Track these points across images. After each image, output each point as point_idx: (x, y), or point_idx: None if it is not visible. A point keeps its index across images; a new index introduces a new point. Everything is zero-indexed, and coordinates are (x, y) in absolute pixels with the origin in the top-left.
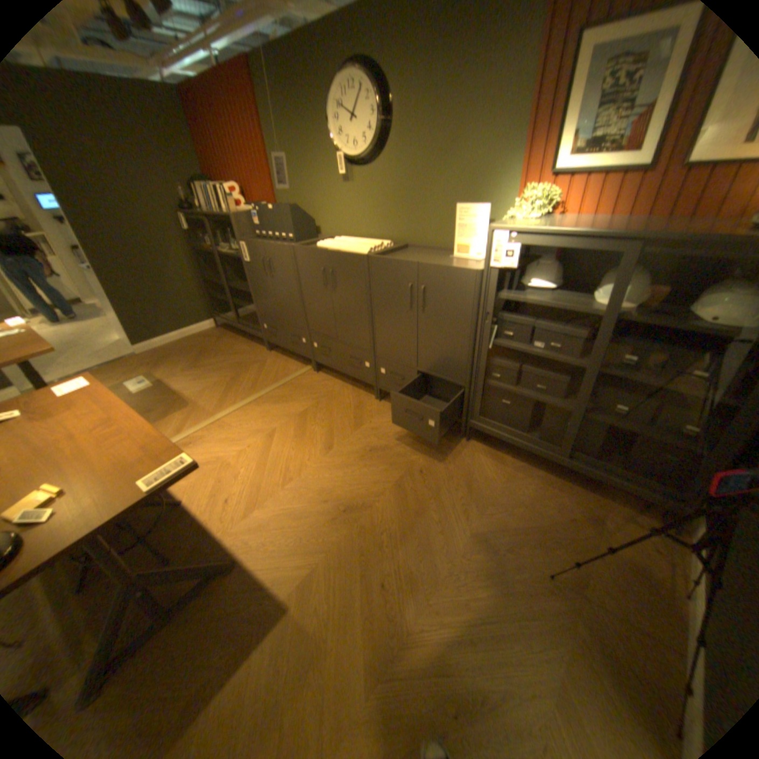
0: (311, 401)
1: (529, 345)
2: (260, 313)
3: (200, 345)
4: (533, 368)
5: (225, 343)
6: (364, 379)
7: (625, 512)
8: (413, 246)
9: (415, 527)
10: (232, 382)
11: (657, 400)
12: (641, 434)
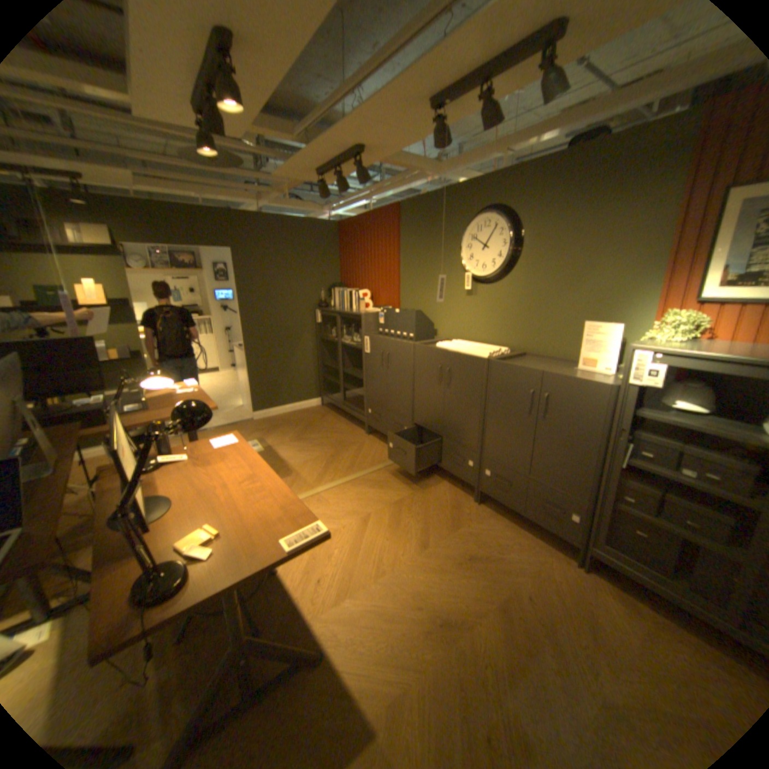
0: (406, 491)
1: (675, 472)
2: (367, 398)
3: (306, 419)
4: (681, 499)
5: (328, 420)
6: (465, 478)
7: None
8: (532, 354)
9: (527, 670)
10: (331, 458)
11: None
12: None
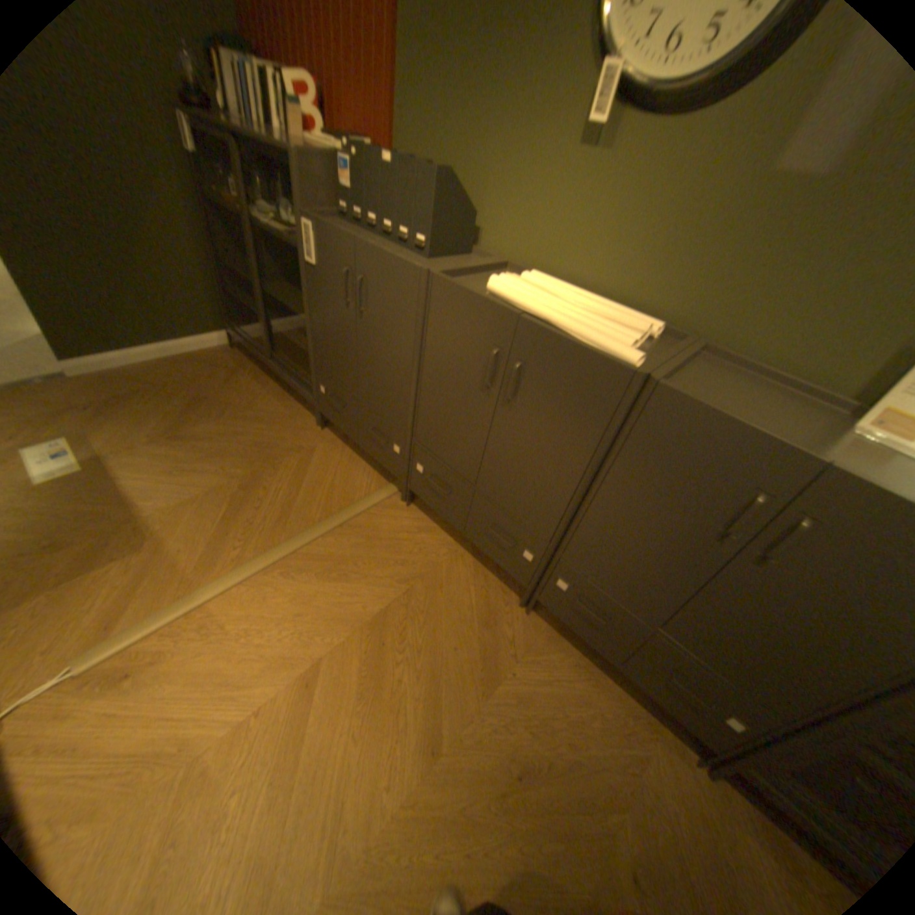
0: (395, 584)
1: None
2: (316, 363)
3: (195, 381)
4: None
5: (241, 387)
6: (508, 569)
7: None
8: (721, 351)
9: None
10: (242, 494)
11: None
12: None
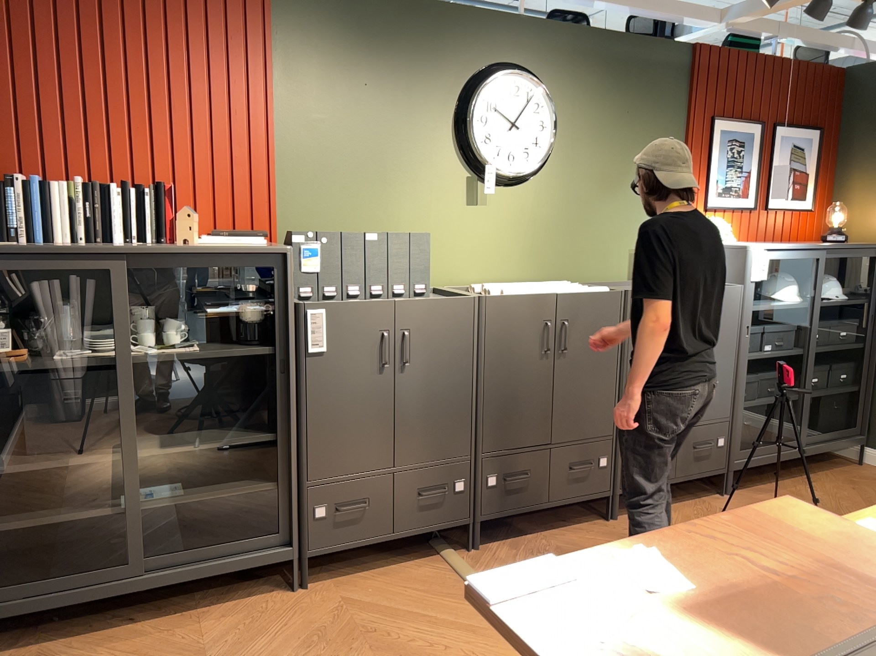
0: None
1: (760, 352)
2: (306, 481)
3: None
4: (763, 373)
5: None
6: (593, 494)
7: (839, 470)
8: (585, 283)
9: None
10: None
11: (824, 364)
12: (831, 394)
